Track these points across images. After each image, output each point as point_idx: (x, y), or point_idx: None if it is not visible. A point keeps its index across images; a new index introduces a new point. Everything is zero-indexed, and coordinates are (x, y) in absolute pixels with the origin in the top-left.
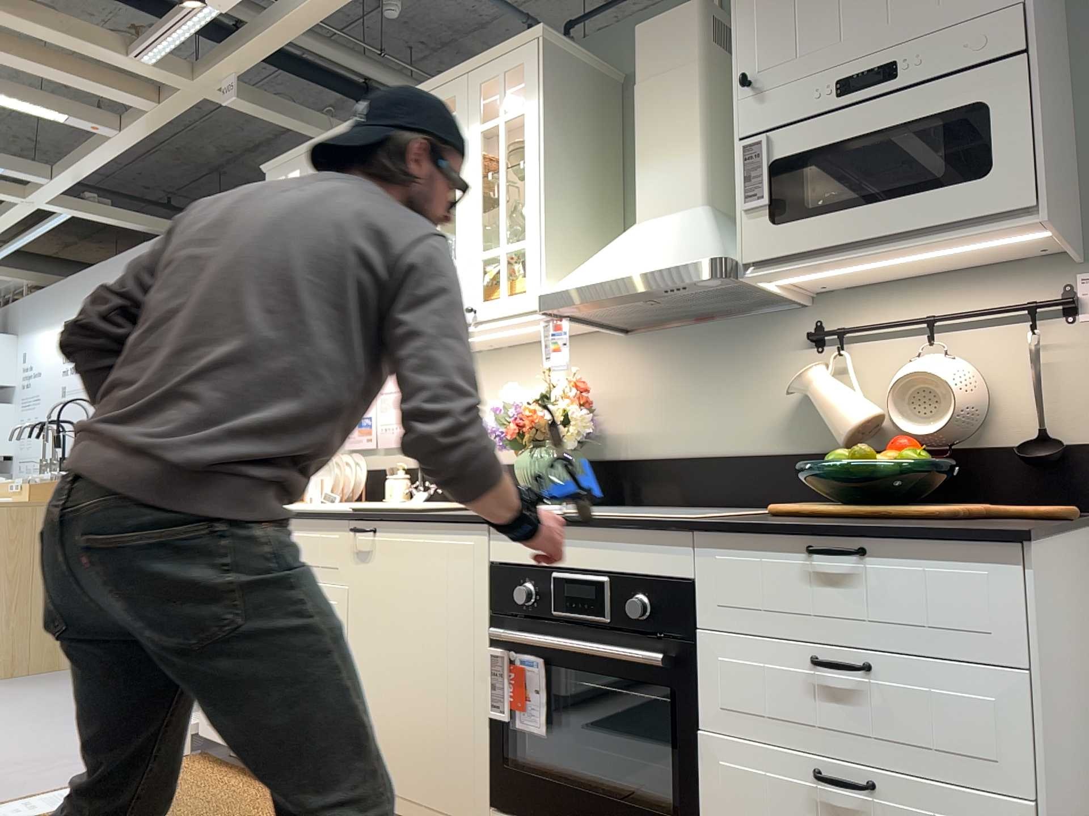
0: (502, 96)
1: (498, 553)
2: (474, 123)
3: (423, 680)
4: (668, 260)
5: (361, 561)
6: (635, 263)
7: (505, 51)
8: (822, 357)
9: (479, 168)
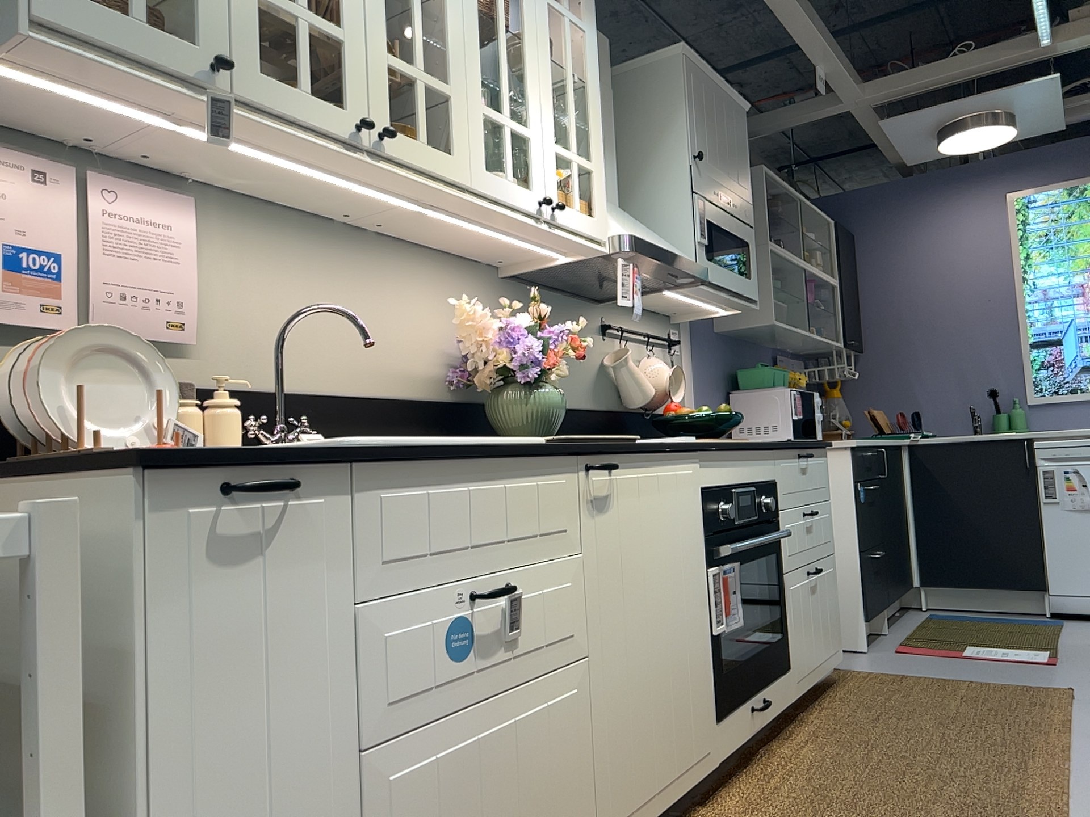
0: None
1: (707, 477)
2: None
3: (669, 633)
4: (680, 253)
5: (600, 512)
6: (662, 244)
7: None
8: (608, 343)
9: (550, 44)
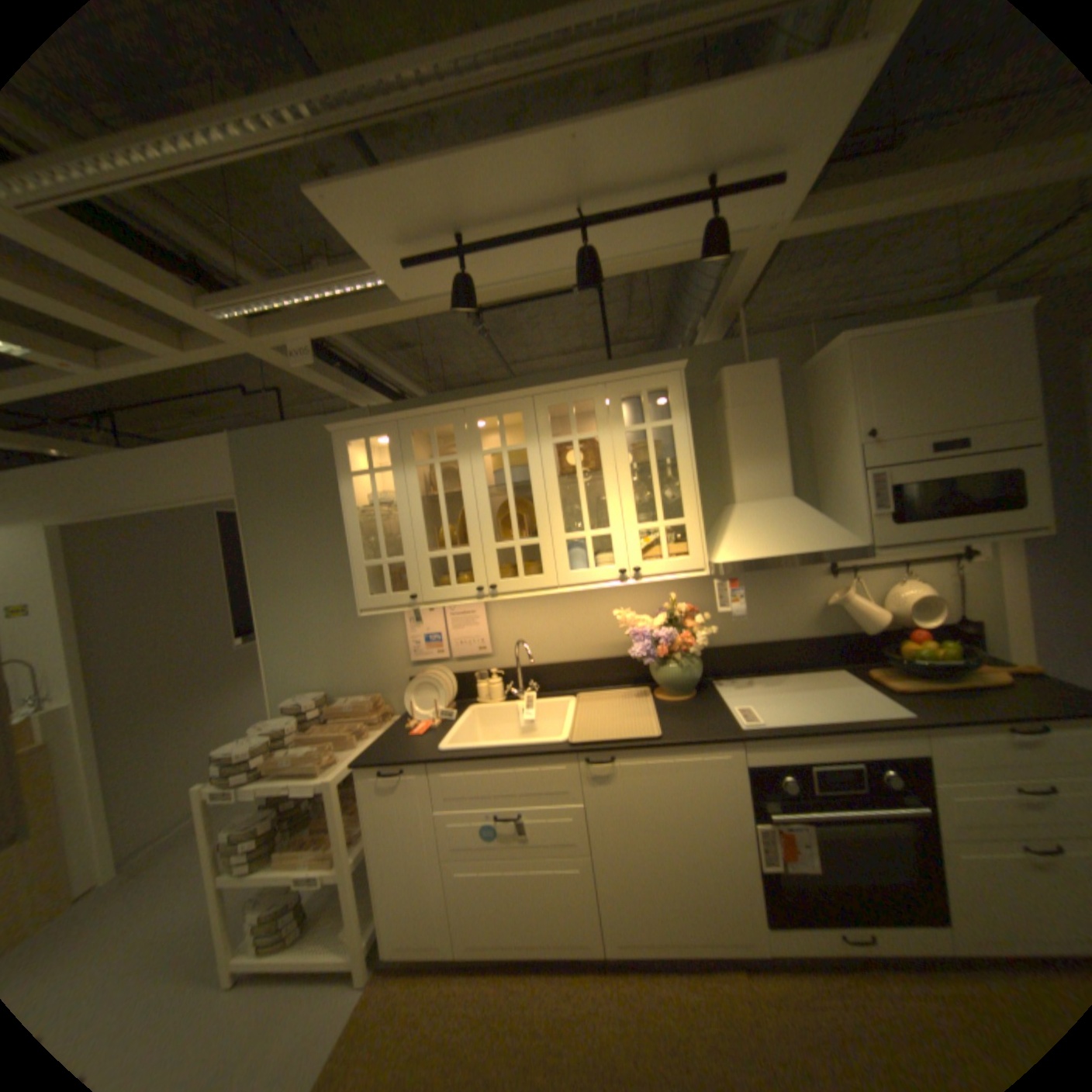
0: (648, 407)
1: (758, 761)
2: (619, 425)
3: (689, 861)
4: (823, 543)
5: (601, 785)
6: (793, 544)
7: (648, 372)
8: (838, 581)
9: (629, 460)
